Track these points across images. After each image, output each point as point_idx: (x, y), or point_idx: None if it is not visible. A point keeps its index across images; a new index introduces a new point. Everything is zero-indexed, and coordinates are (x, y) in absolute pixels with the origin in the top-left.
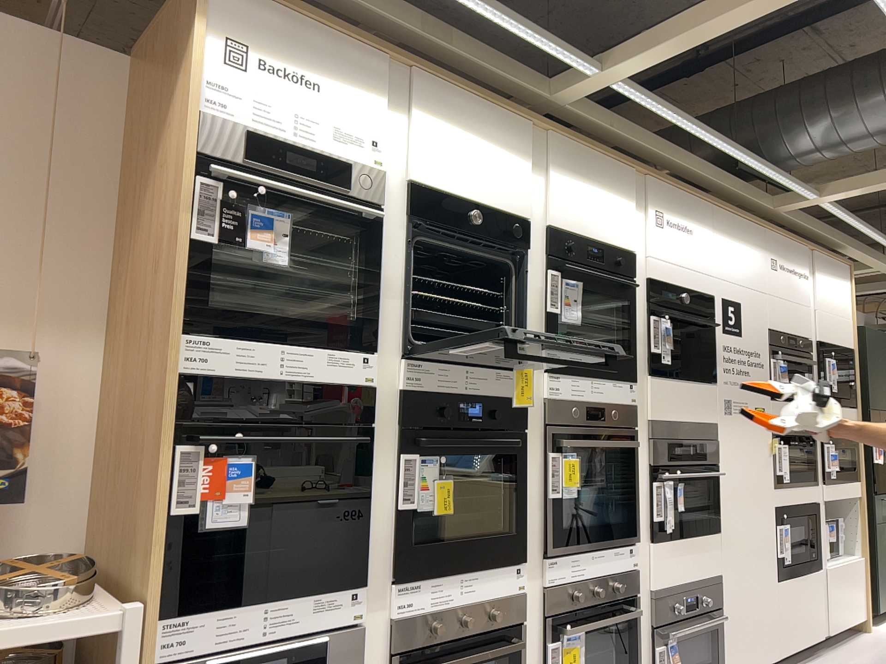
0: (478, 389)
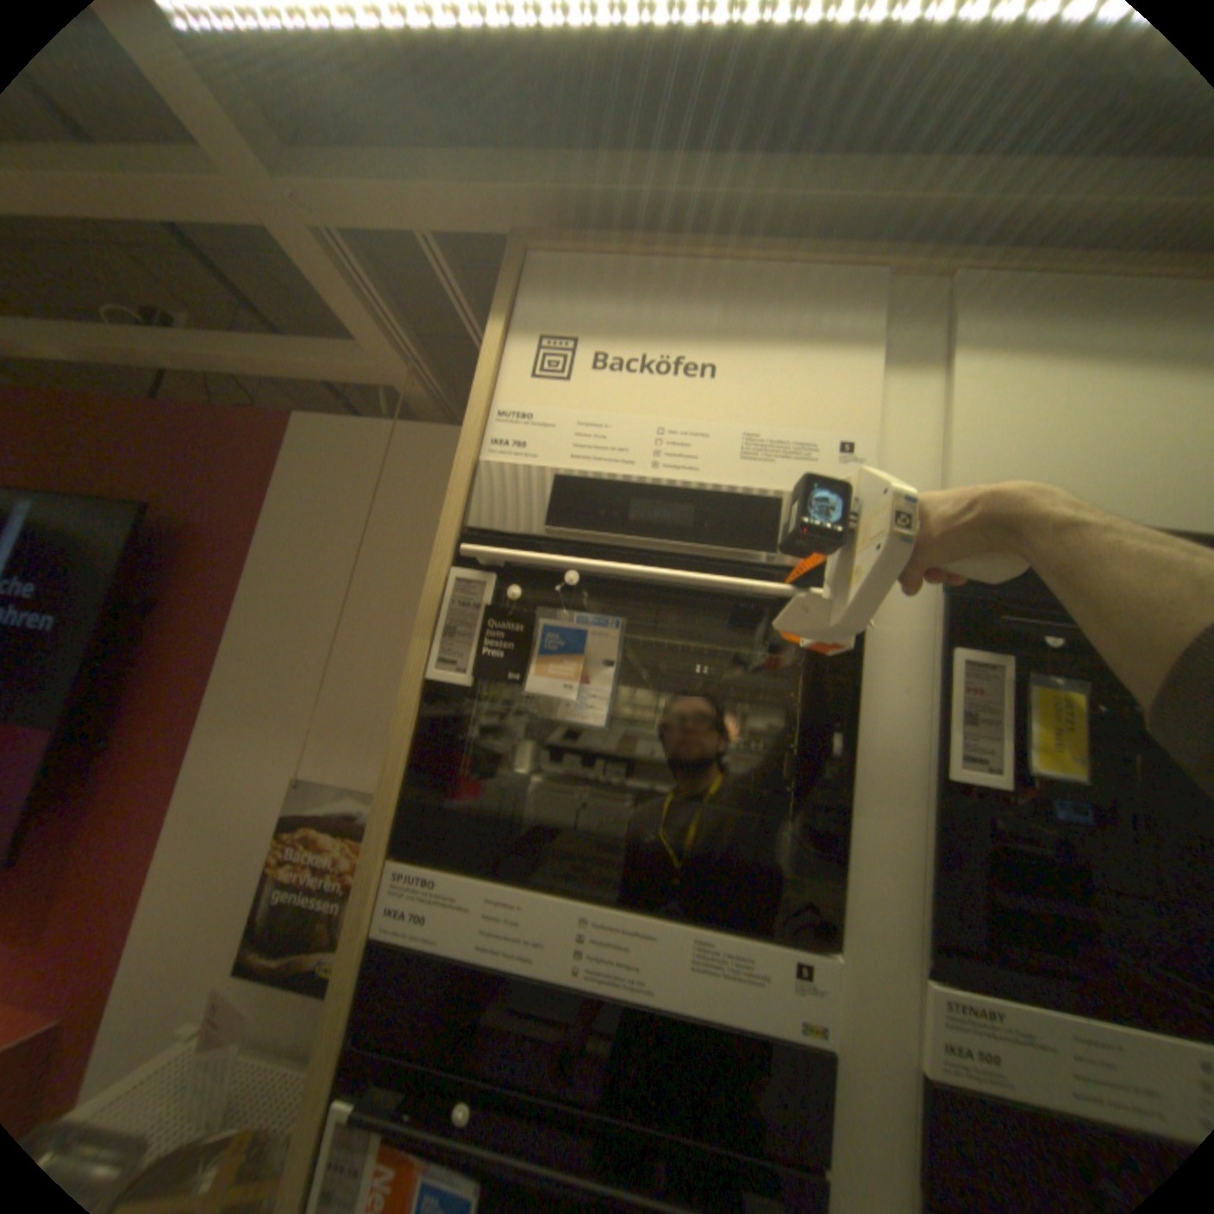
0: None
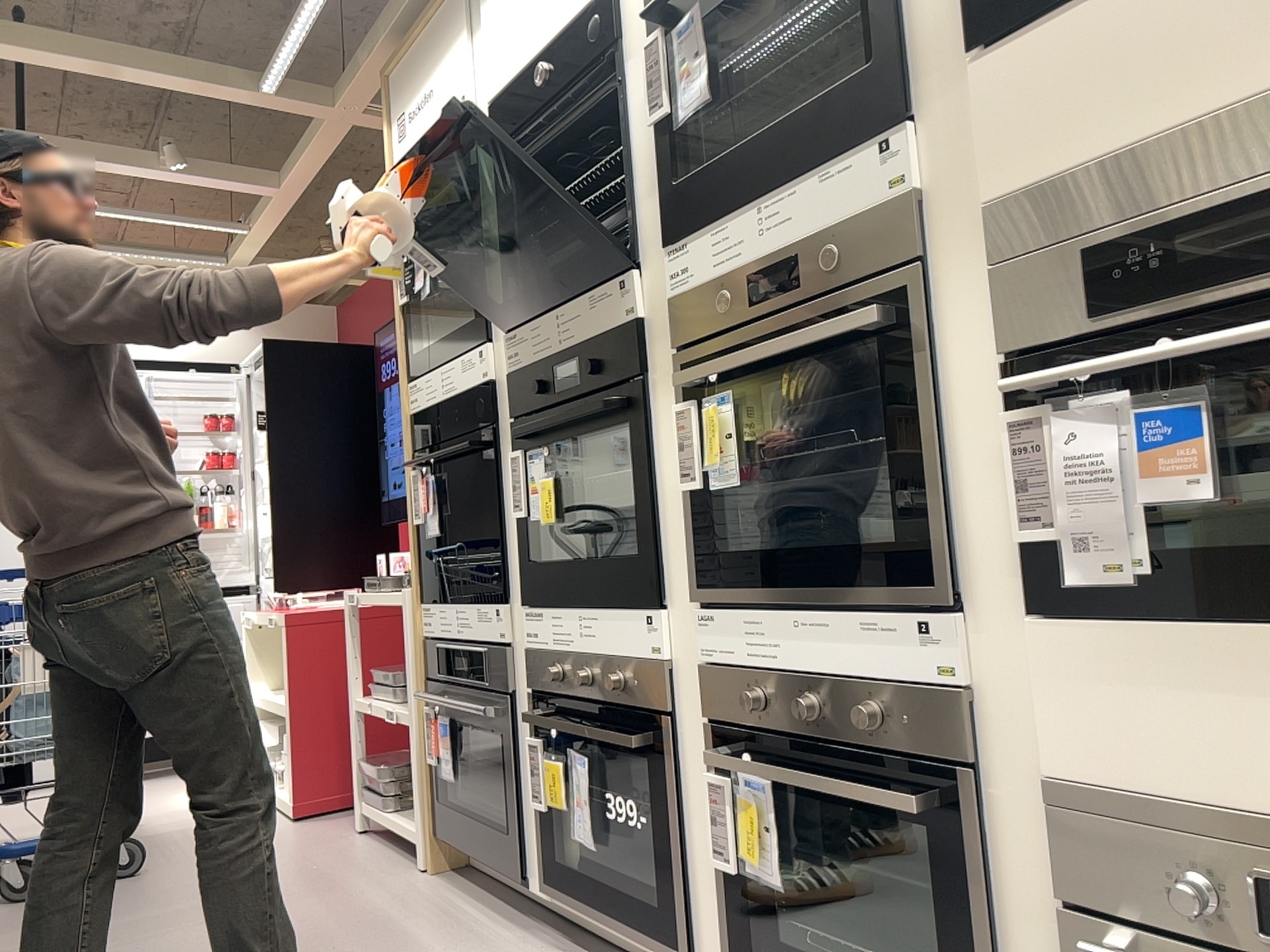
0: (572, 337)
